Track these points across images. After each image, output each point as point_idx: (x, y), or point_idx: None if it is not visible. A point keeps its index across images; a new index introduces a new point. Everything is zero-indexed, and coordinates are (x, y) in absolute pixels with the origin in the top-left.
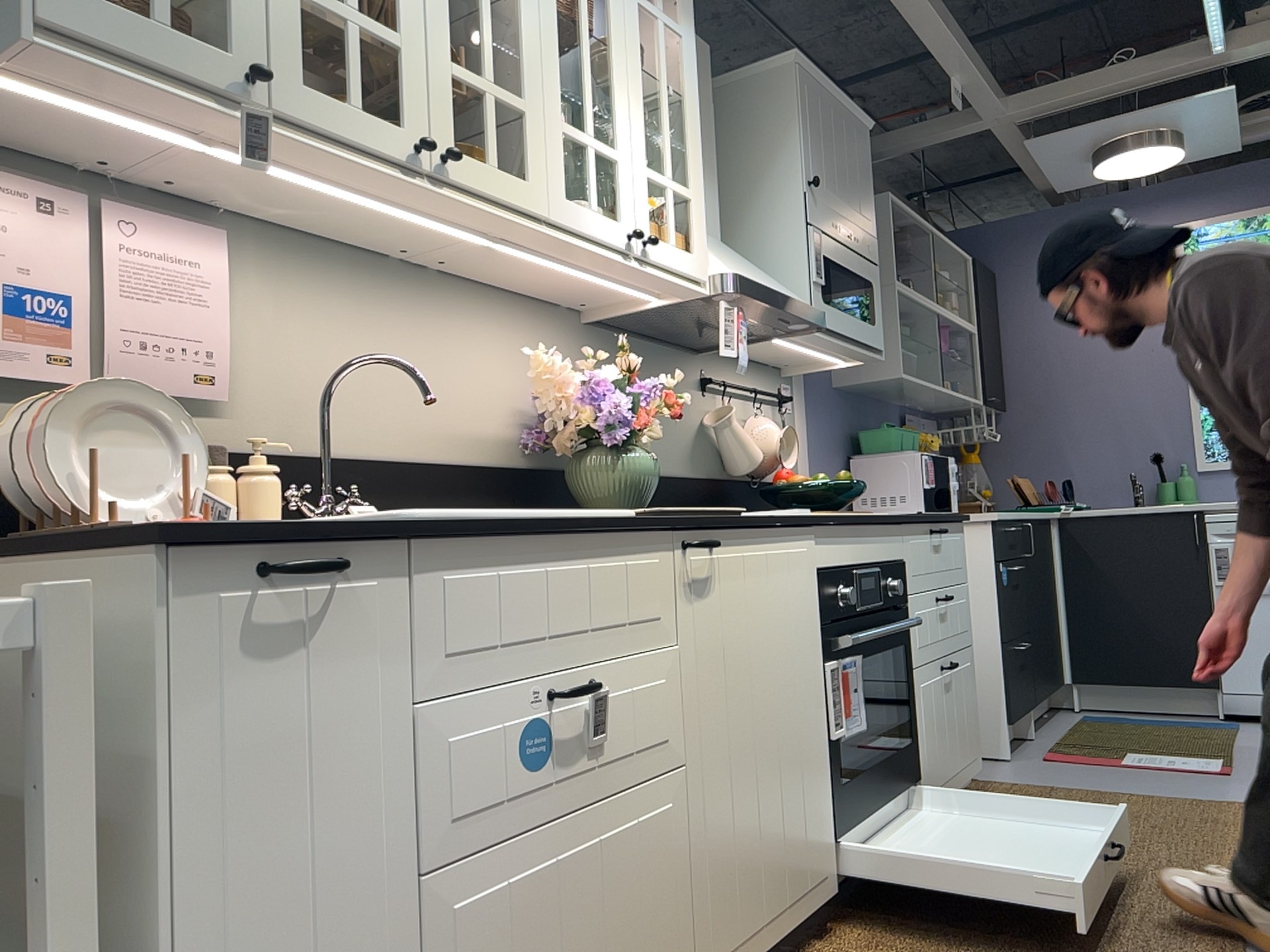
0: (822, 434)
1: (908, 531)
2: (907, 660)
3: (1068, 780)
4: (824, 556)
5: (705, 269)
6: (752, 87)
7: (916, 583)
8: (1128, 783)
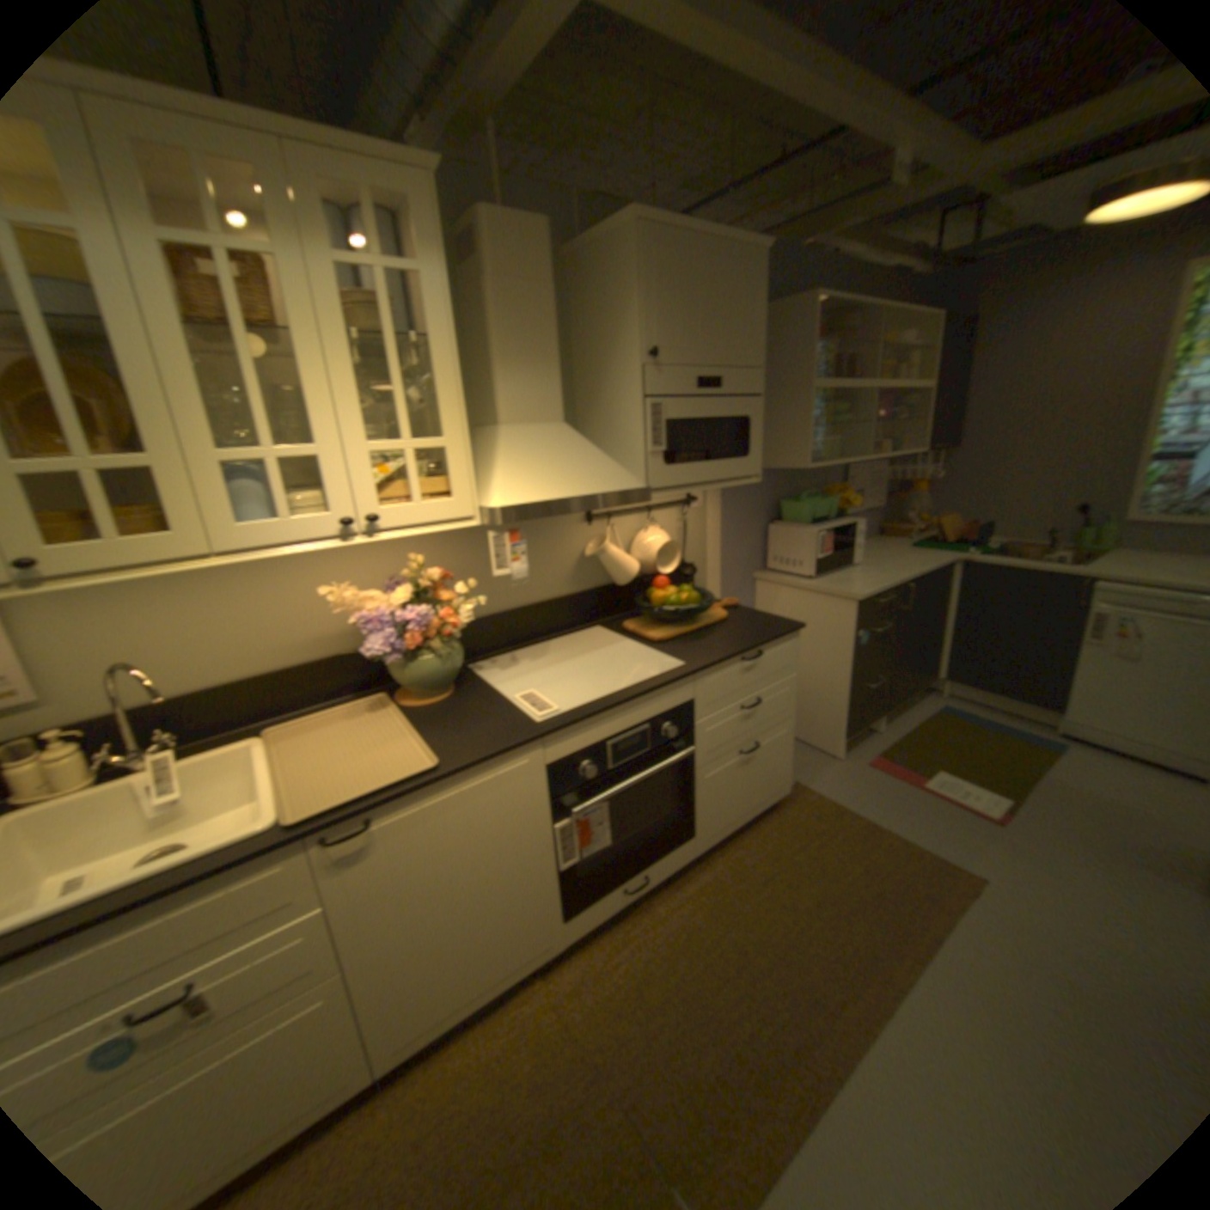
0: (736, 513)
1: (703, 675)
2: (688, 768)
3: (865, 803)
4: (558, 753)
5: (471, 507)
6: (608, 243)
7: (710, 709)
8: (908, 821)
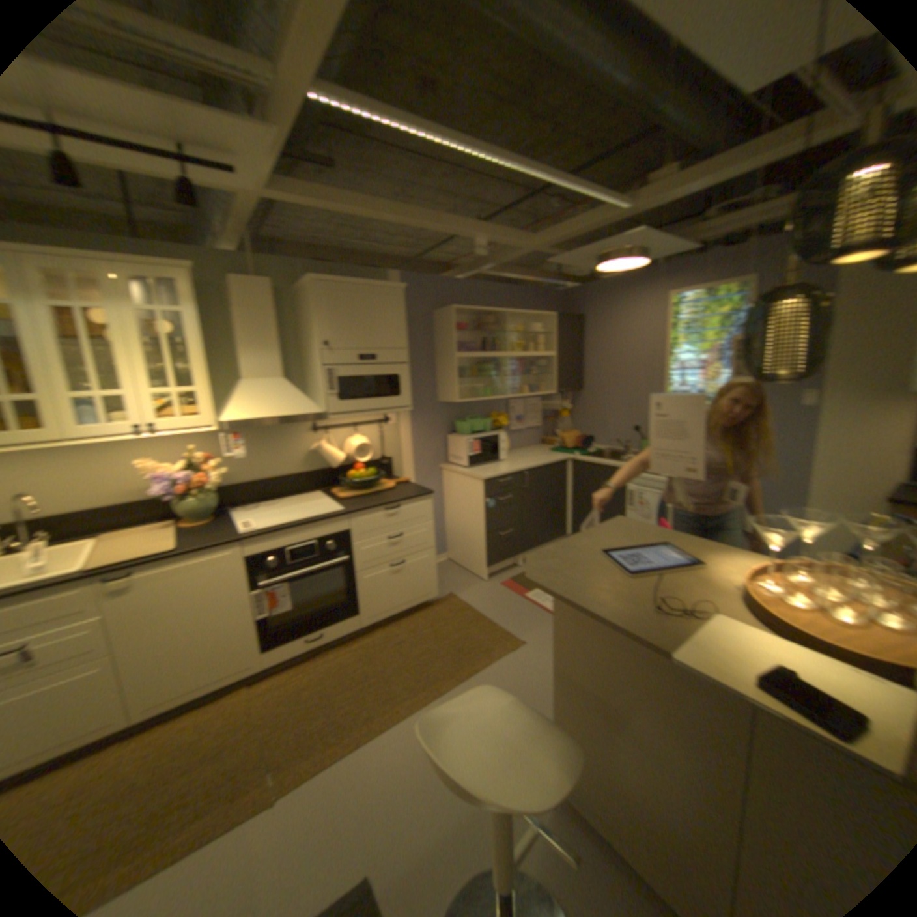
0: (420, 428)
1: (353, 516)
2: (347, 570)
3: (482, 604)
4: (248, 551)
5: (206, 421)
6: (302, 289)
7: (361, 536)
8: (502, 612)
